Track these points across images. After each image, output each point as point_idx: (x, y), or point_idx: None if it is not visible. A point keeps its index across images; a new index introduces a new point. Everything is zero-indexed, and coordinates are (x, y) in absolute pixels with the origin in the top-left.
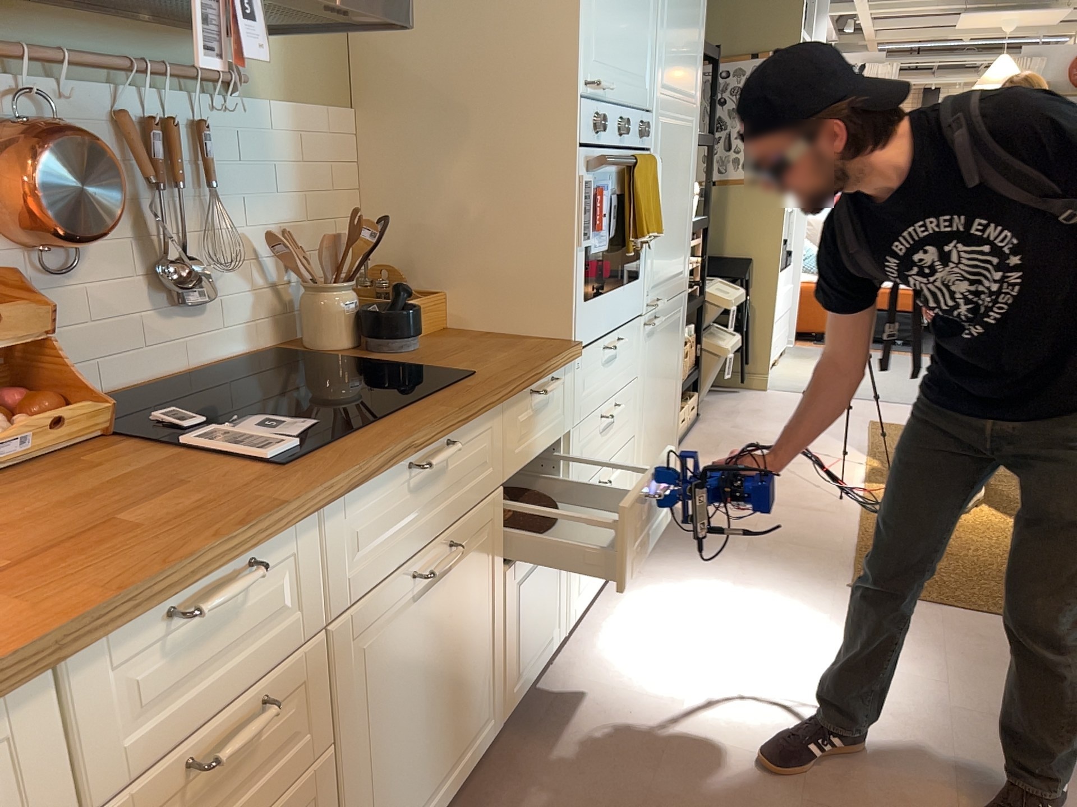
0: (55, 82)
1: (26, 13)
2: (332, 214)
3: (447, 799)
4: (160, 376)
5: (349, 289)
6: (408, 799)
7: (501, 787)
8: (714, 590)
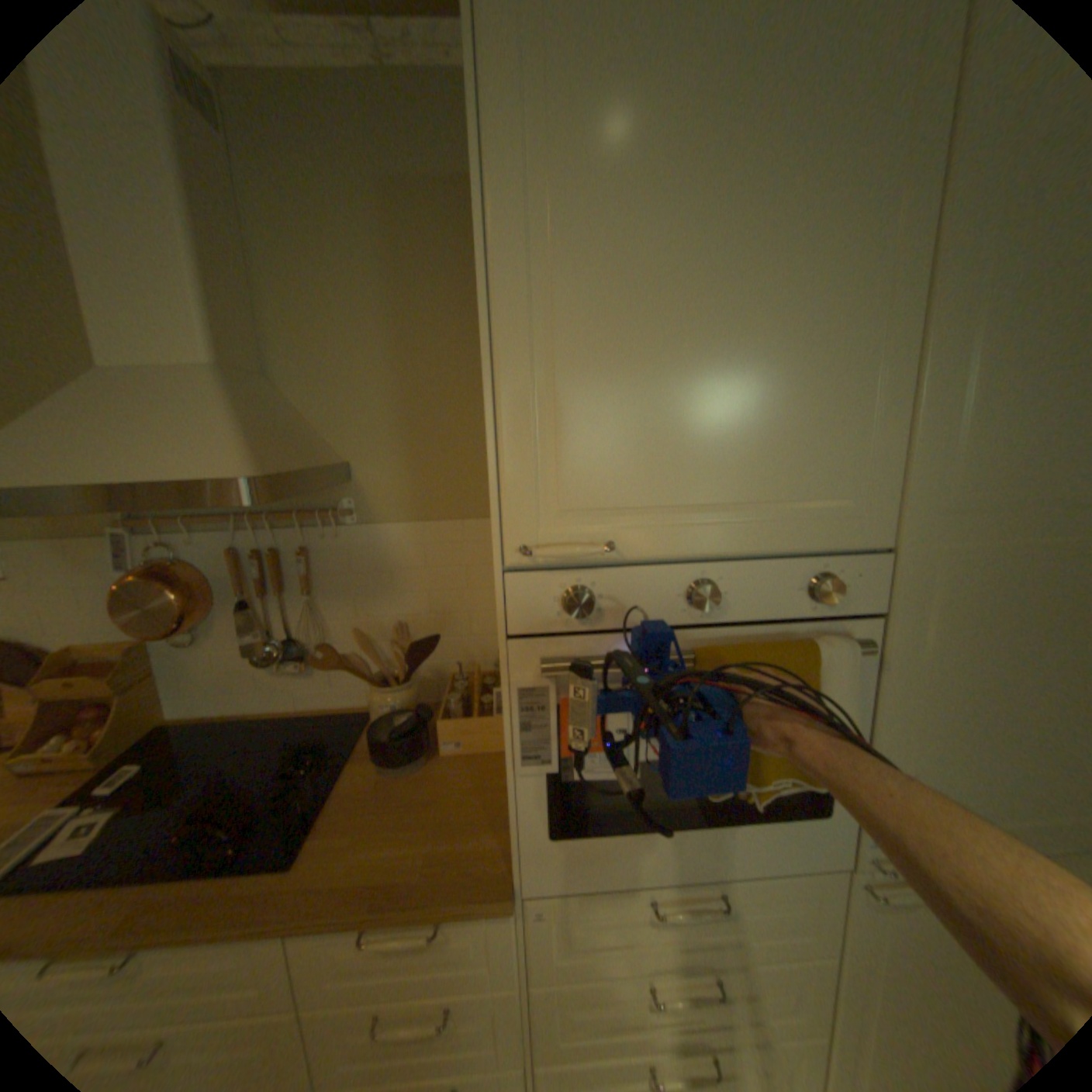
0: (179, 534)
1: None
2: (461, 607)
3: None
4: (265, 713)
5: (393, 691)
6: None
7: None
8: None
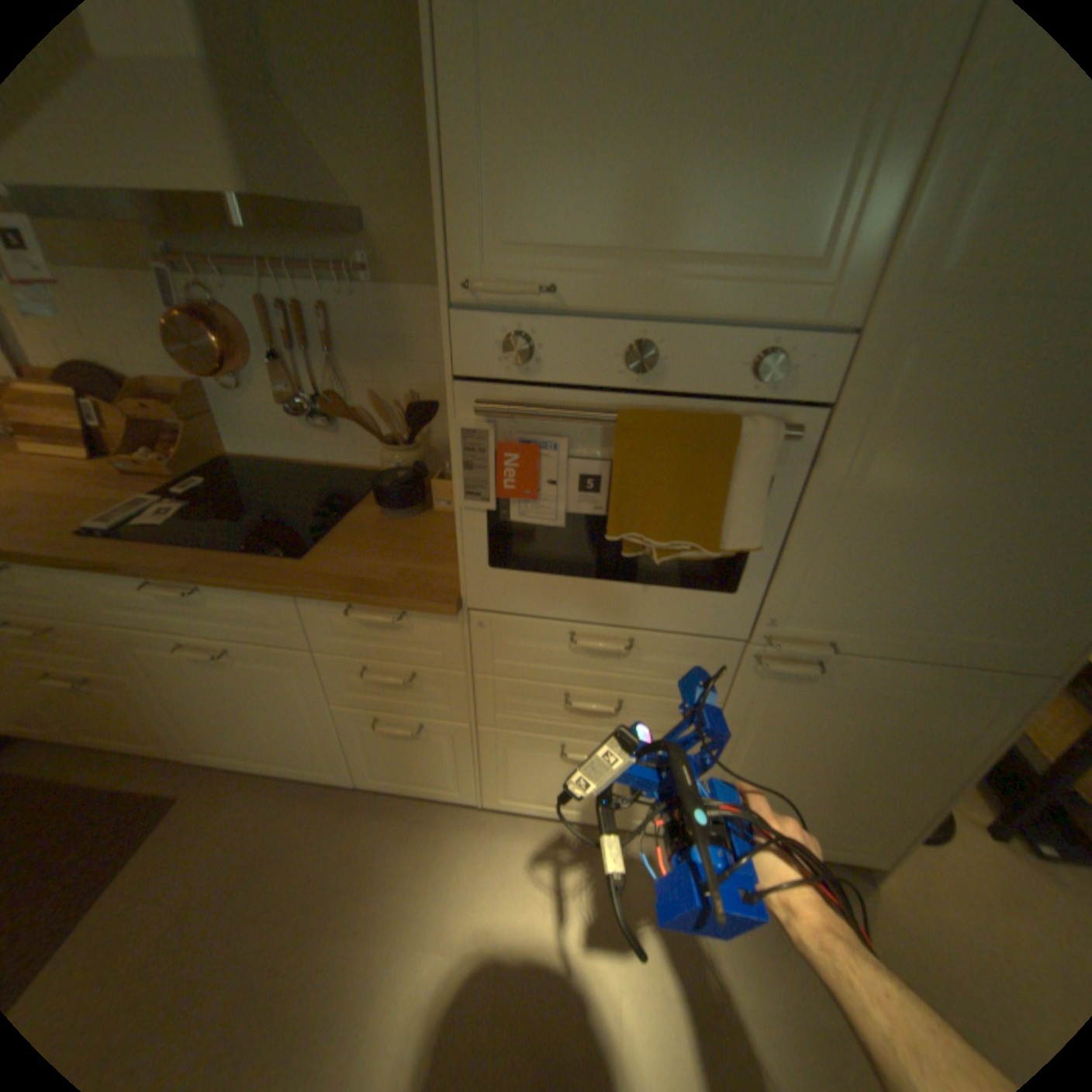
0: (212, 276)
1: (194, 232)
2: None
3: (277, 776)
4: (303, 460)
5: (399, 451)
6: (221, 746)
7: (326, 812)
8: (673, 977)
